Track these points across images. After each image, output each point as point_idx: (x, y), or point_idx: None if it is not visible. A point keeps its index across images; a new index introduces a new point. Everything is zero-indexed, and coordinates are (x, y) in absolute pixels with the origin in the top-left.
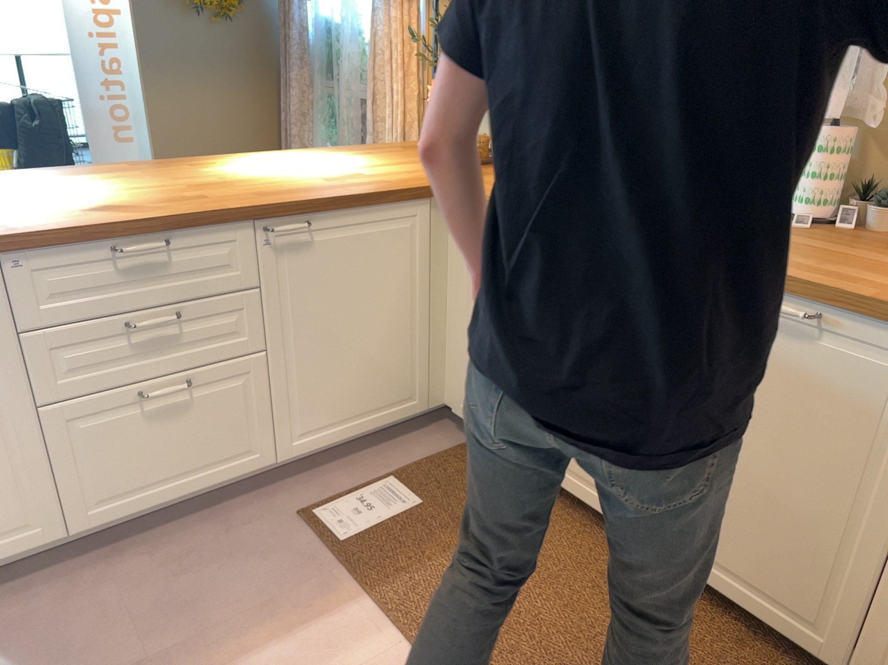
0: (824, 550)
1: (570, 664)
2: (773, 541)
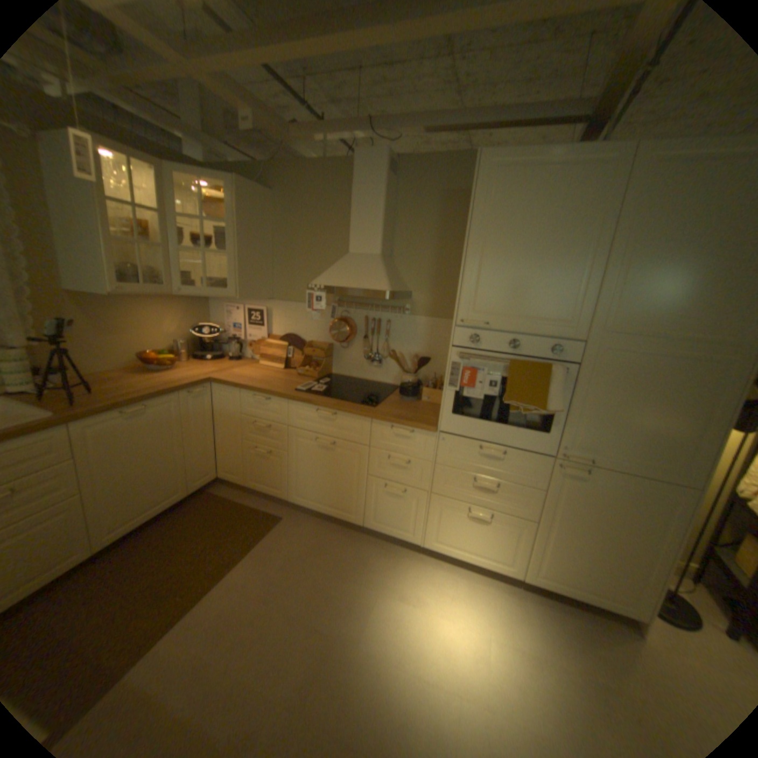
0: (171, 469)
1: (176, 570)
2: (156, 484)
